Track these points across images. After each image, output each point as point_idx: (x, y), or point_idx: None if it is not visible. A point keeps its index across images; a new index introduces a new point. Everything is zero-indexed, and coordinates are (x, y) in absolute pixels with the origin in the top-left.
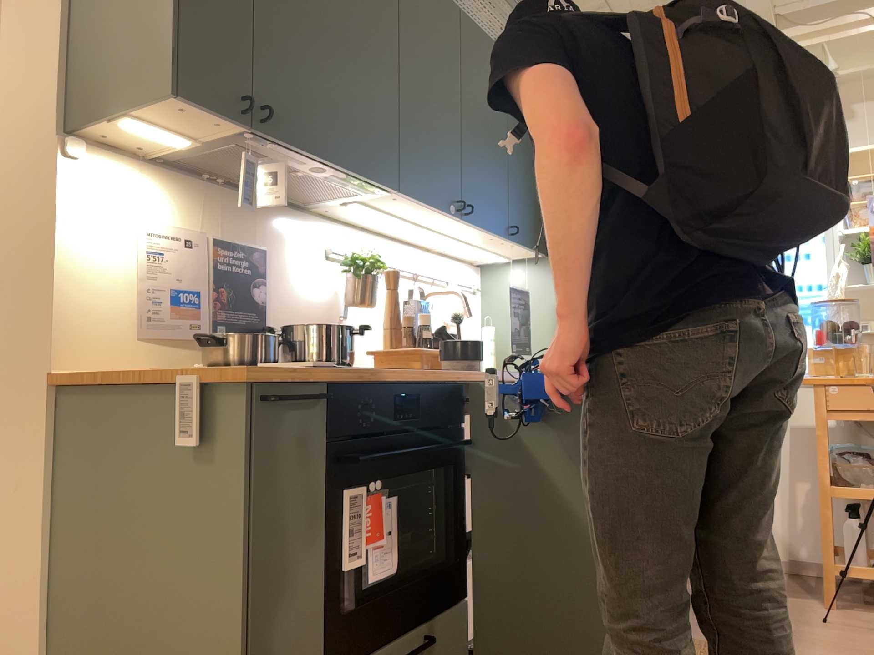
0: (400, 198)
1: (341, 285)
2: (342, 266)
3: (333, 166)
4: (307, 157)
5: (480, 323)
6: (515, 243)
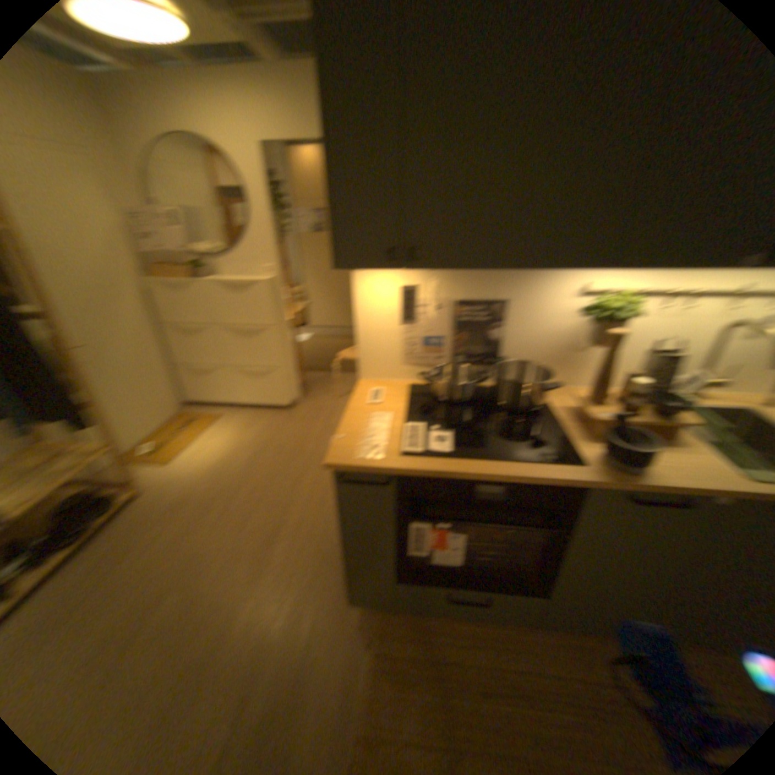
0: (635, 264)
1: (594, 319)
2: (587, 309)
3: (508, 267)
4: (476, 267)
5: None
6: None
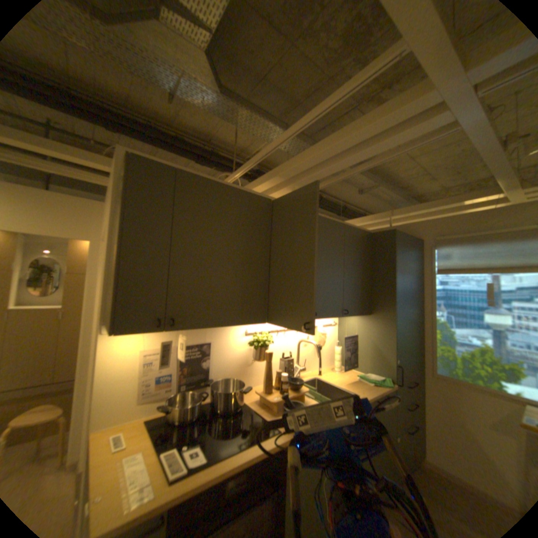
0: (270, 321)
1: (252, 348)
2: (250, 343)
3: (222, 326)
4: (206, 327)
5: (335, 341)
6: (347, 316)
